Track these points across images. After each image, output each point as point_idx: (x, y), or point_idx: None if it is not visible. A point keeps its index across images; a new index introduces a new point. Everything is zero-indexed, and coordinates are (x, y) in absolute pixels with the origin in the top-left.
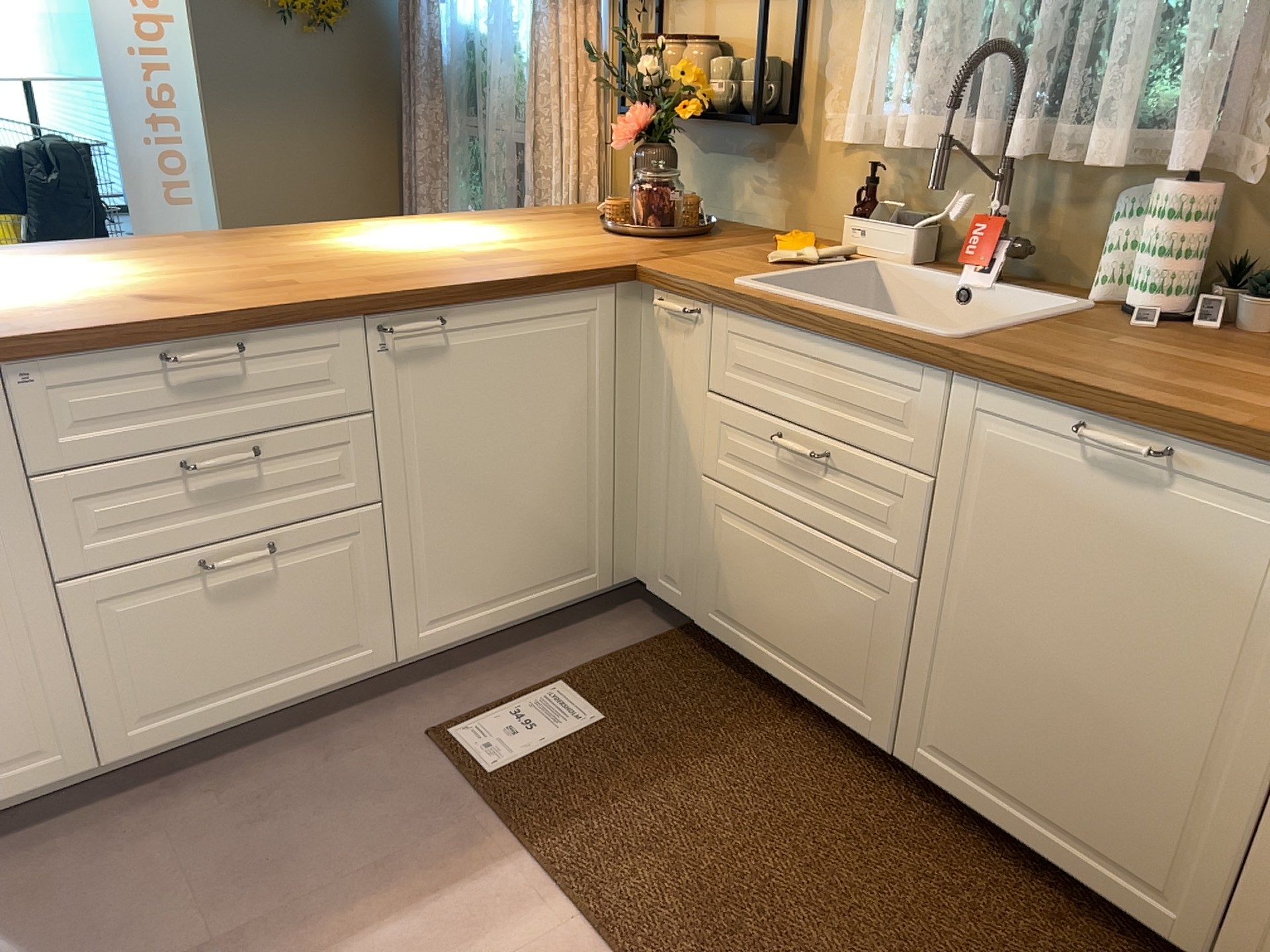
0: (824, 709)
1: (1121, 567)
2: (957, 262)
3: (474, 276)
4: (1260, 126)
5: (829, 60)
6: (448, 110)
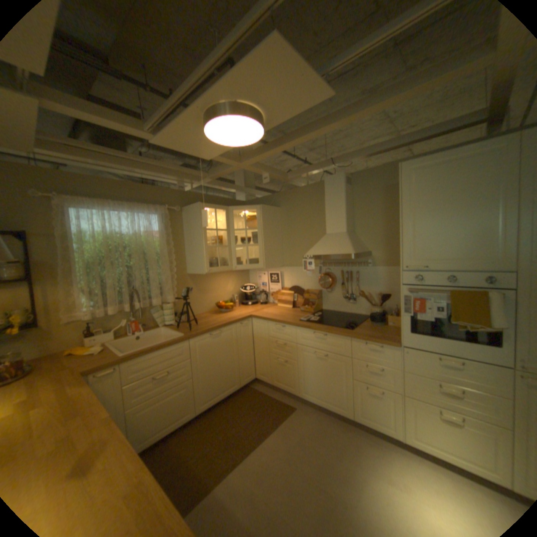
0: (179, 428)
1: (219, 349)
2: (117, 337)
3: (80, 399)
4: (172, 294)
5: (50, 304)
6: None
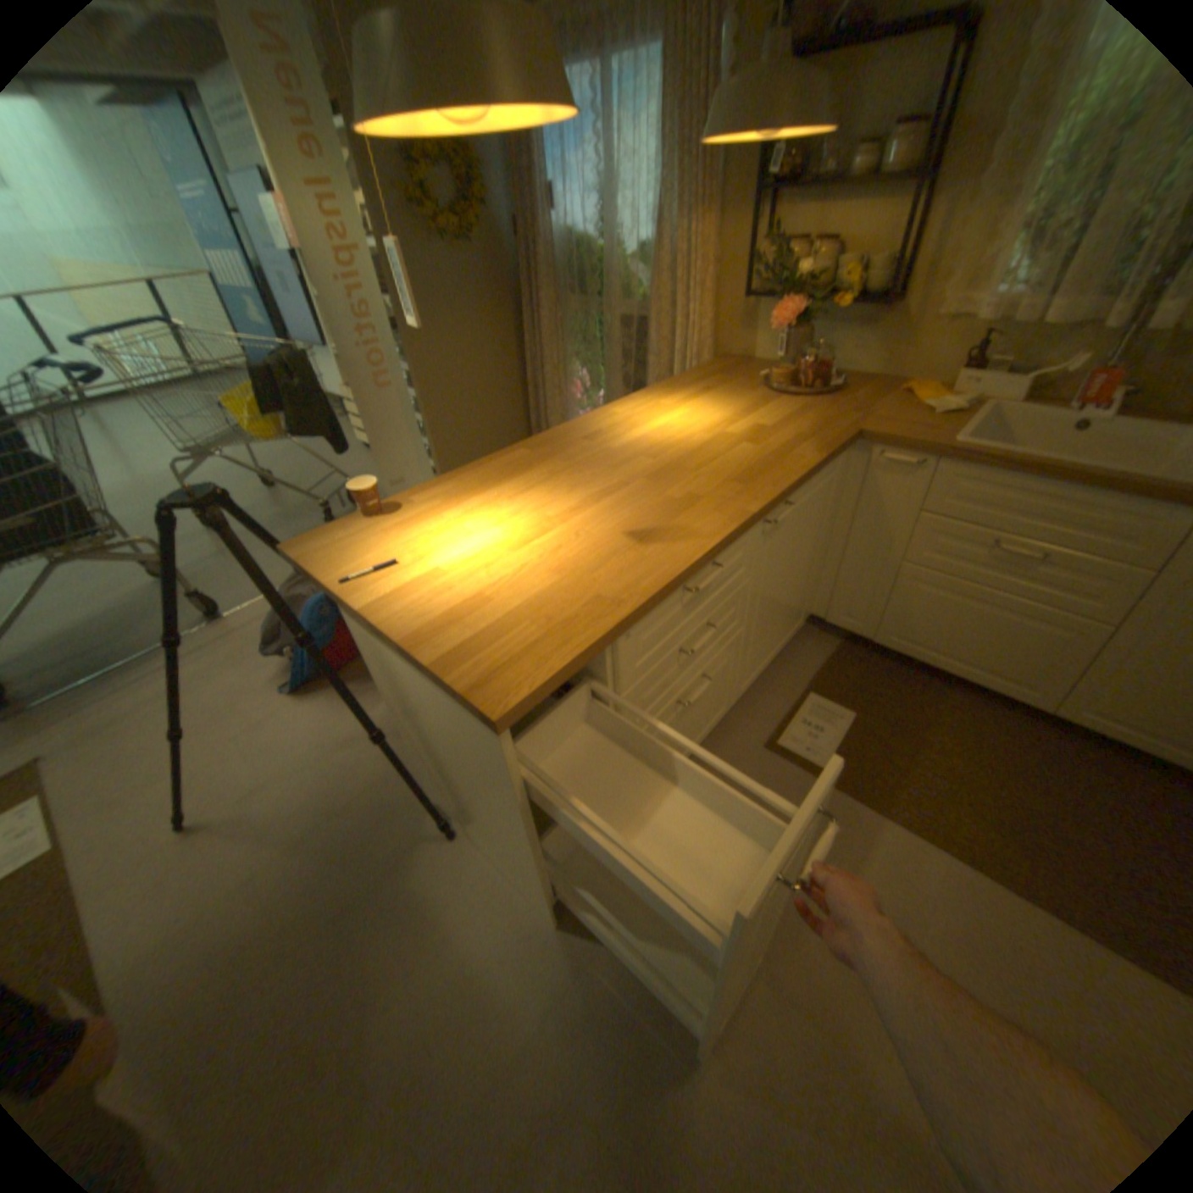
0: (994, 690)
1: None
2: (1048, 394)
3: (792, 463)
4: None
5: (947, 248)
6: (559, 293)
